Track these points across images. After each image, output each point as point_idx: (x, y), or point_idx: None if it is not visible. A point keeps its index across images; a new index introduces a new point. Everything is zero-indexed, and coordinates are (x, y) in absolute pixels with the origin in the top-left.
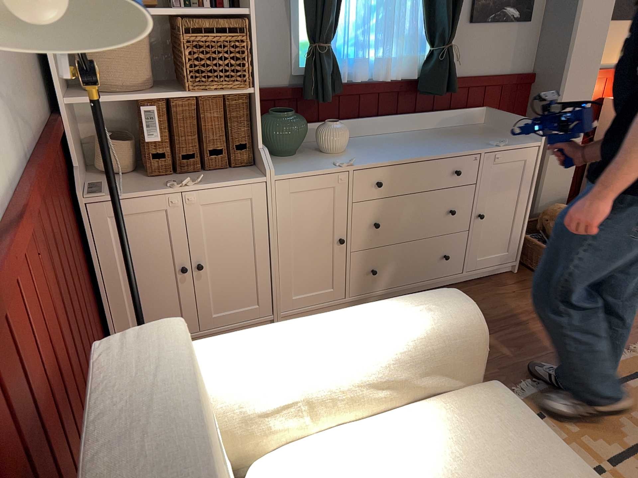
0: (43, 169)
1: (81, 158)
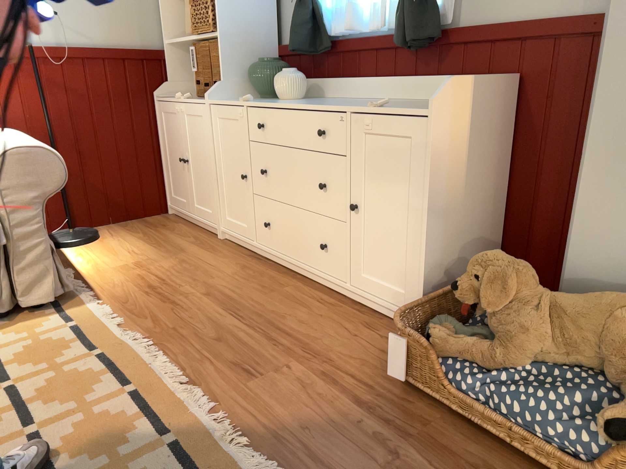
0: (69, 54)
1: (185, 82)
